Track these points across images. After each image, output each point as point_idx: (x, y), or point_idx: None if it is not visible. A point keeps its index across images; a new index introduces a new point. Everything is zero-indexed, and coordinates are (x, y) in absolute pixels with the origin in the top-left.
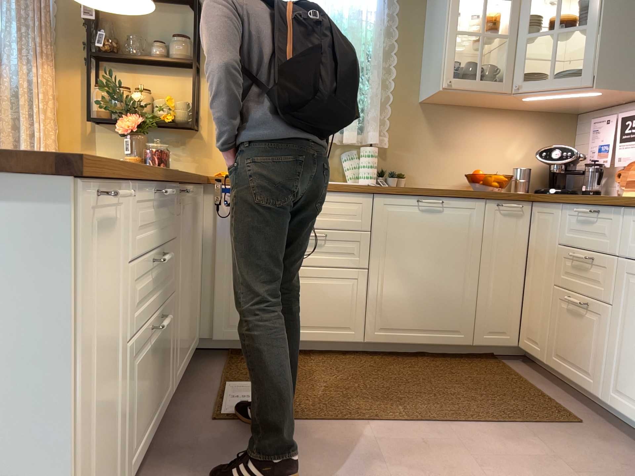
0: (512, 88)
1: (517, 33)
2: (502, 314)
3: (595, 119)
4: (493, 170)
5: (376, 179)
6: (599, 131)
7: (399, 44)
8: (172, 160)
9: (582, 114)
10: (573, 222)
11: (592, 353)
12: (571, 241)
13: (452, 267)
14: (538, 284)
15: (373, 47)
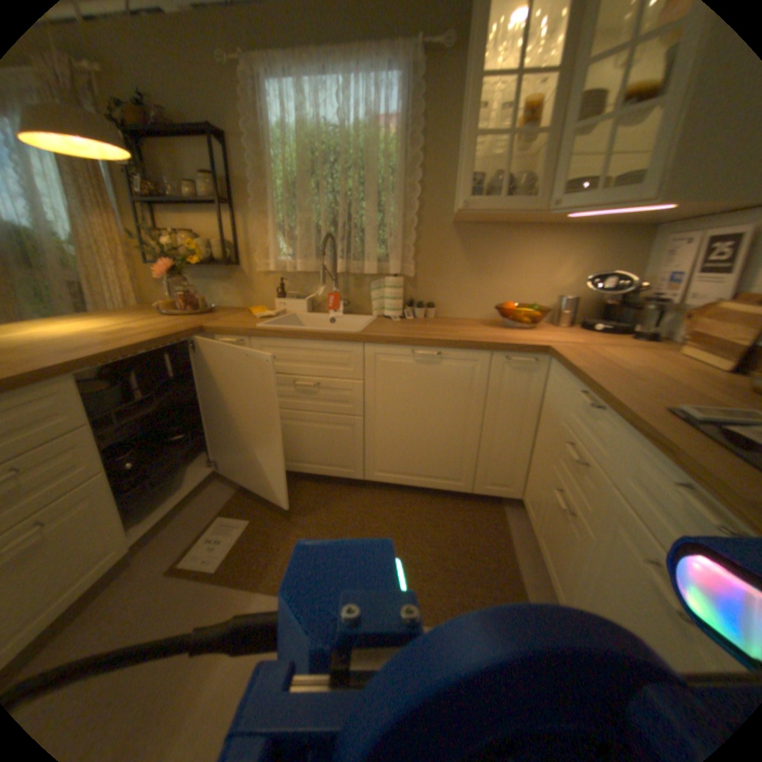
0: (551, 203)
1: (565, 123)
2: (505, 469)
3: (673, 236)
4: (535, 298)
5: (399, 312)
6: (675, 254)
7: (429, 153)
8: (222, 293)
9: (662, 226)
10: (579, 403)
11: (569, 570)
12: (574, 425)
13: (450, 420)
14: (542, 450)
15: (395, 161)
